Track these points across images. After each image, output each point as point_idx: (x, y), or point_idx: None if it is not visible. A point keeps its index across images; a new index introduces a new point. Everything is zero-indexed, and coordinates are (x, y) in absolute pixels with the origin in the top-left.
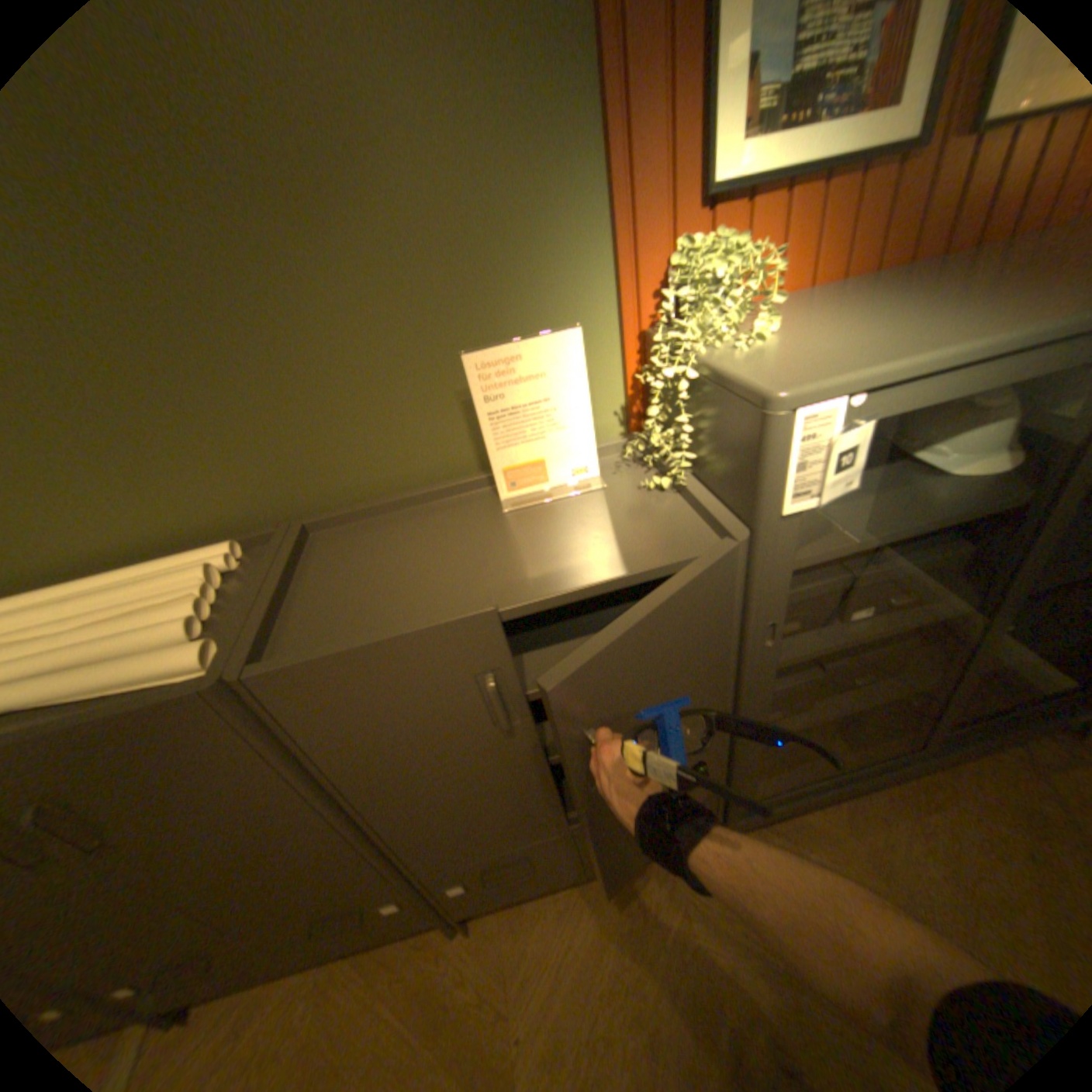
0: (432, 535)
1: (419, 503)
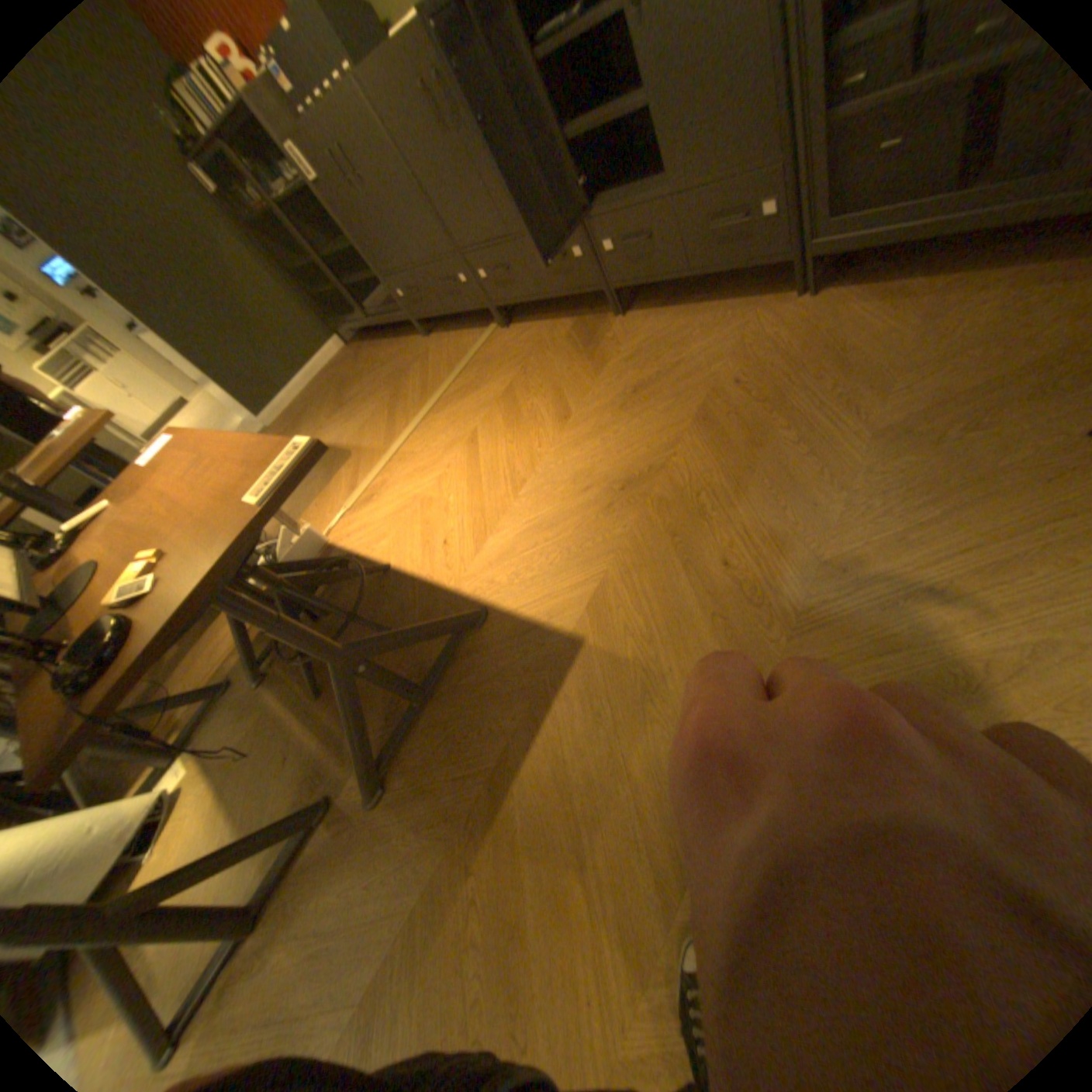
0: None
1: None
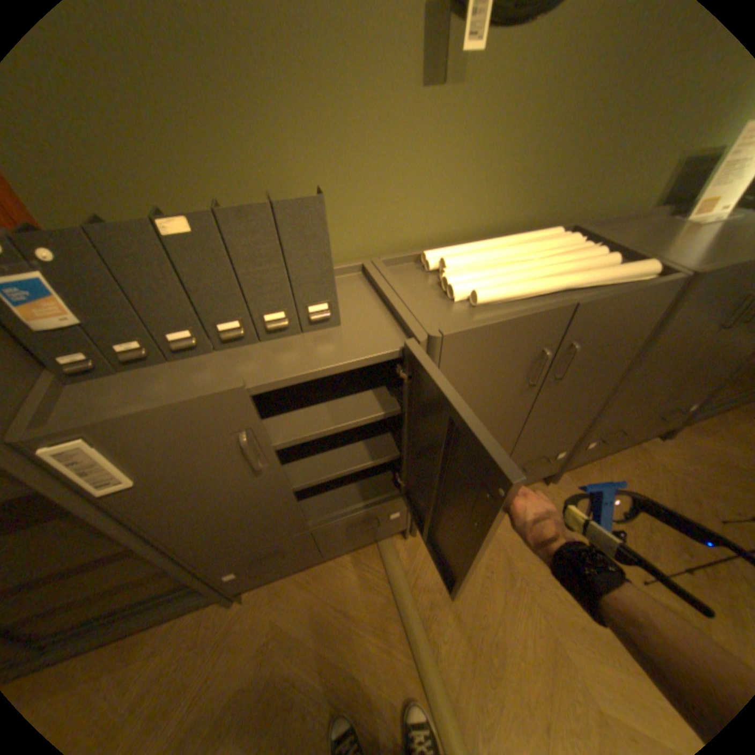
0: (668, 232)
1: (638, 219)
